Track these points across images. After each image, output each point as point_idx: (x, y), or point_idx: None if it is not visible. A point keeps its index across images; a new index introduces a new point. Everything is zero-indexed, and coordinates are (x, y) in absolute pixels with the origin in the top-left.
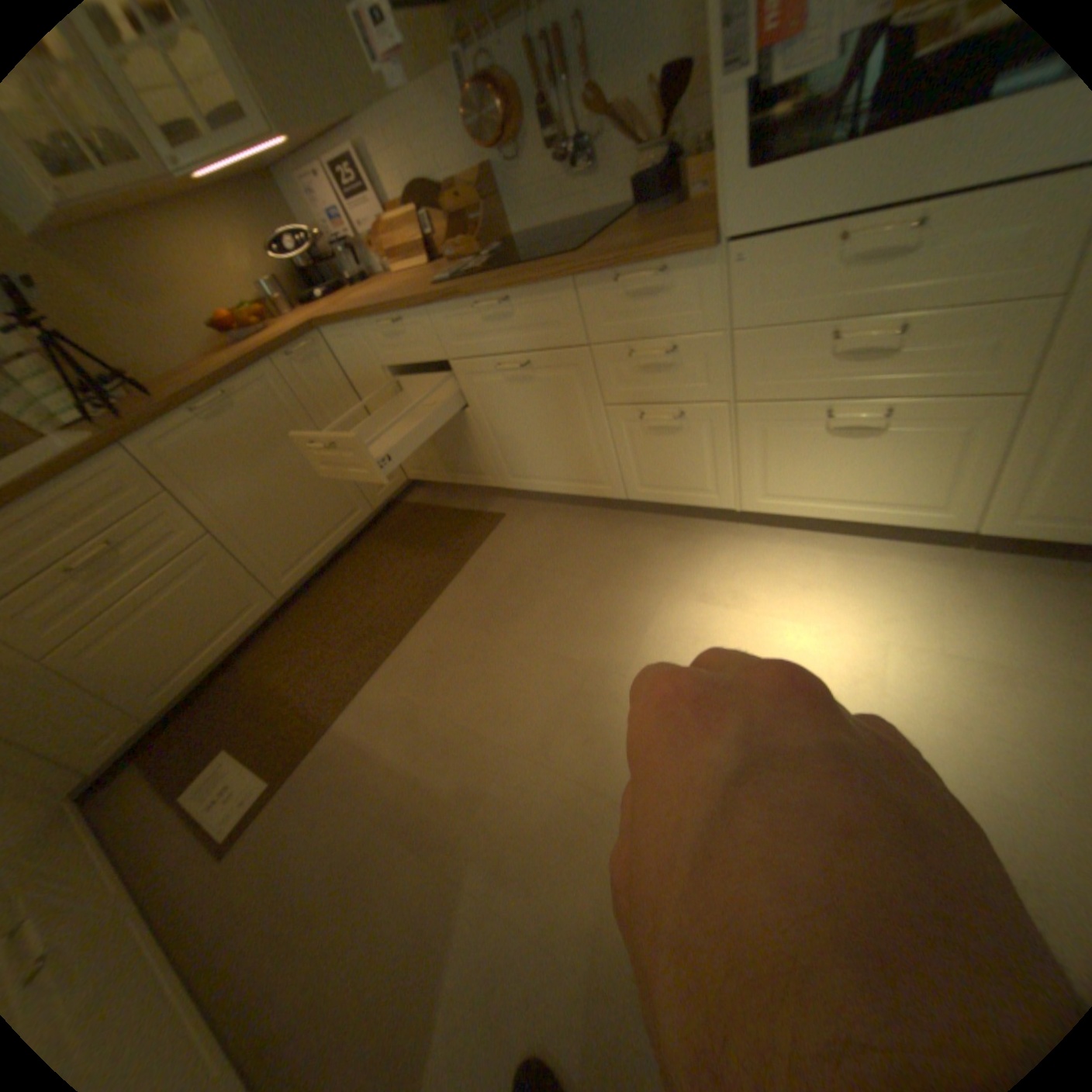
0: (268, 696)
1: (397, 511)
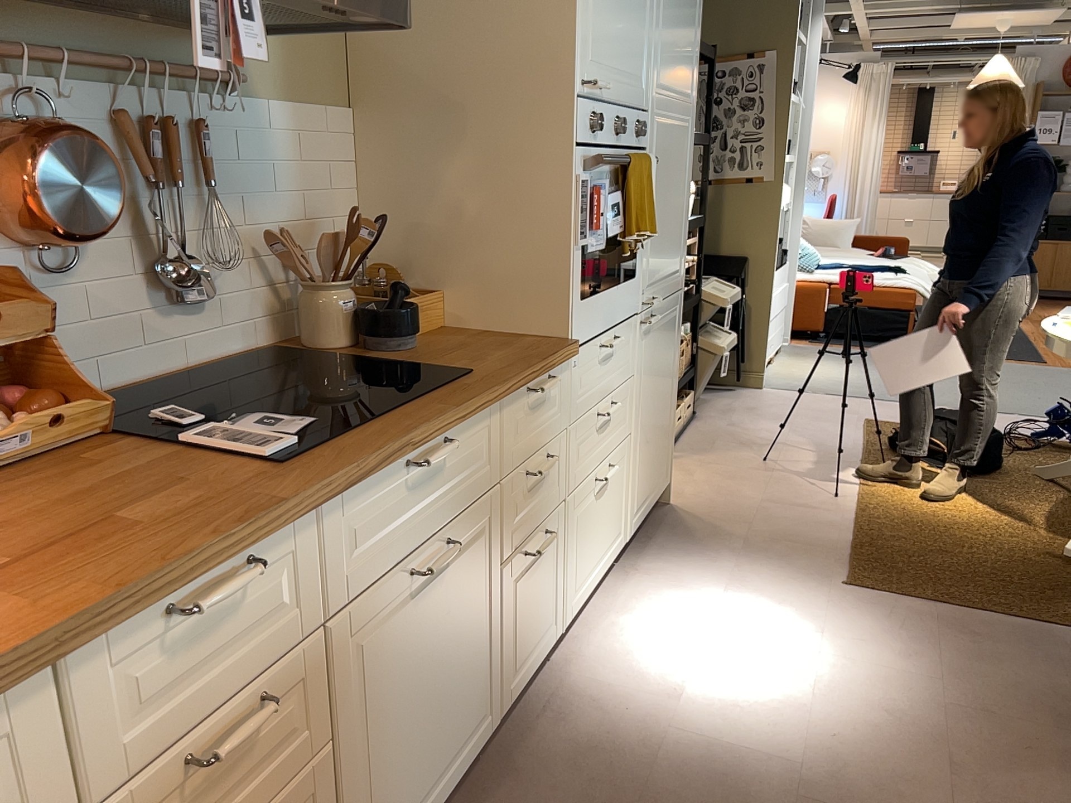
0: None
1: None
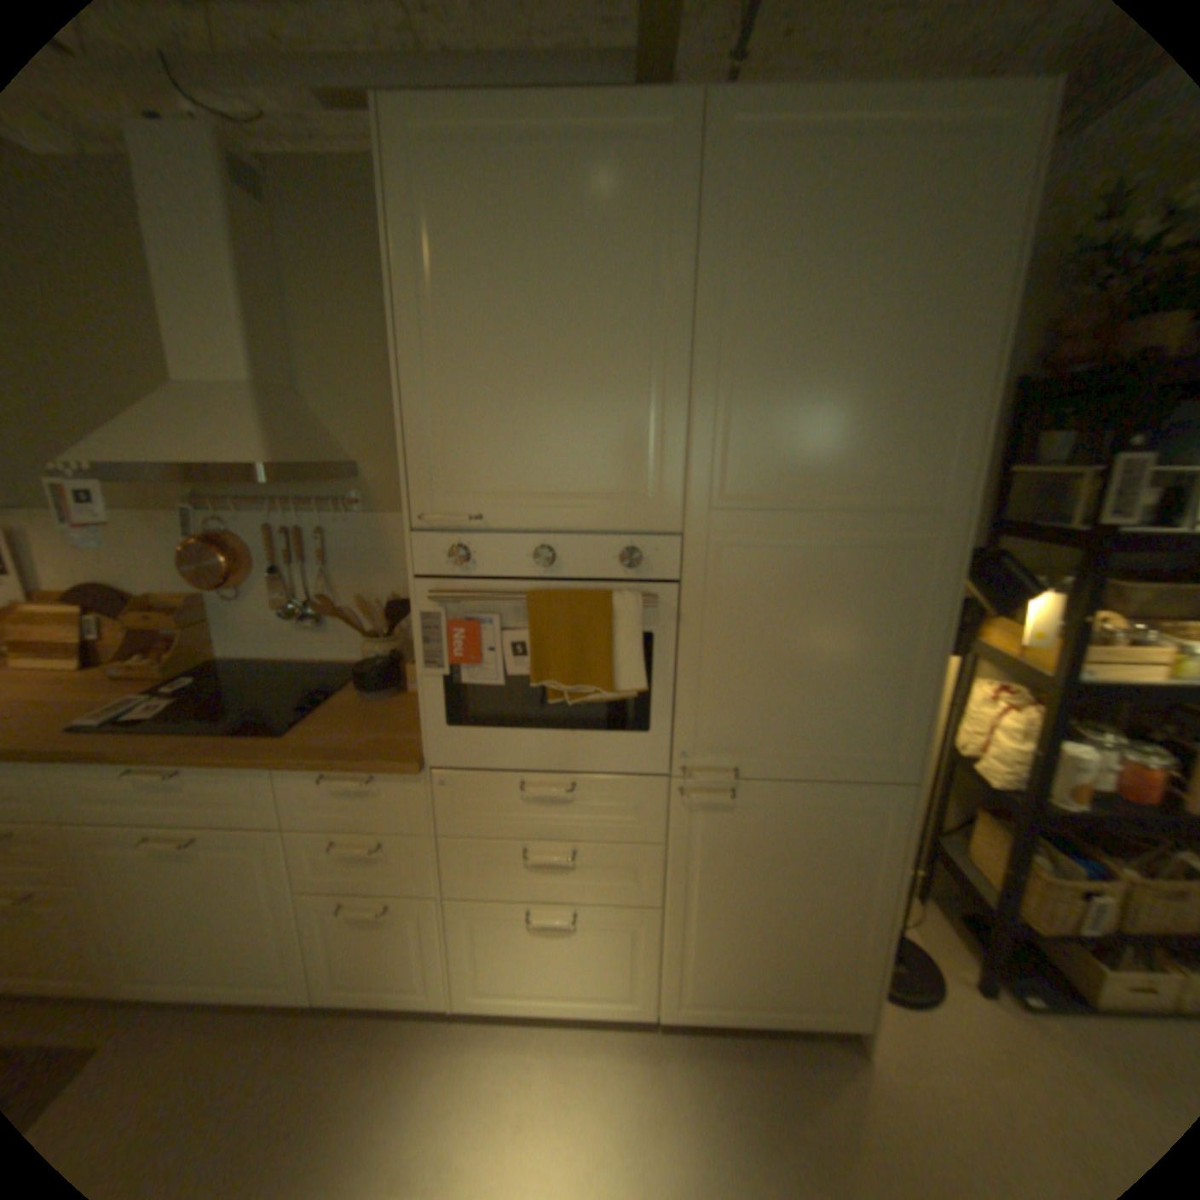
0: None
1: None
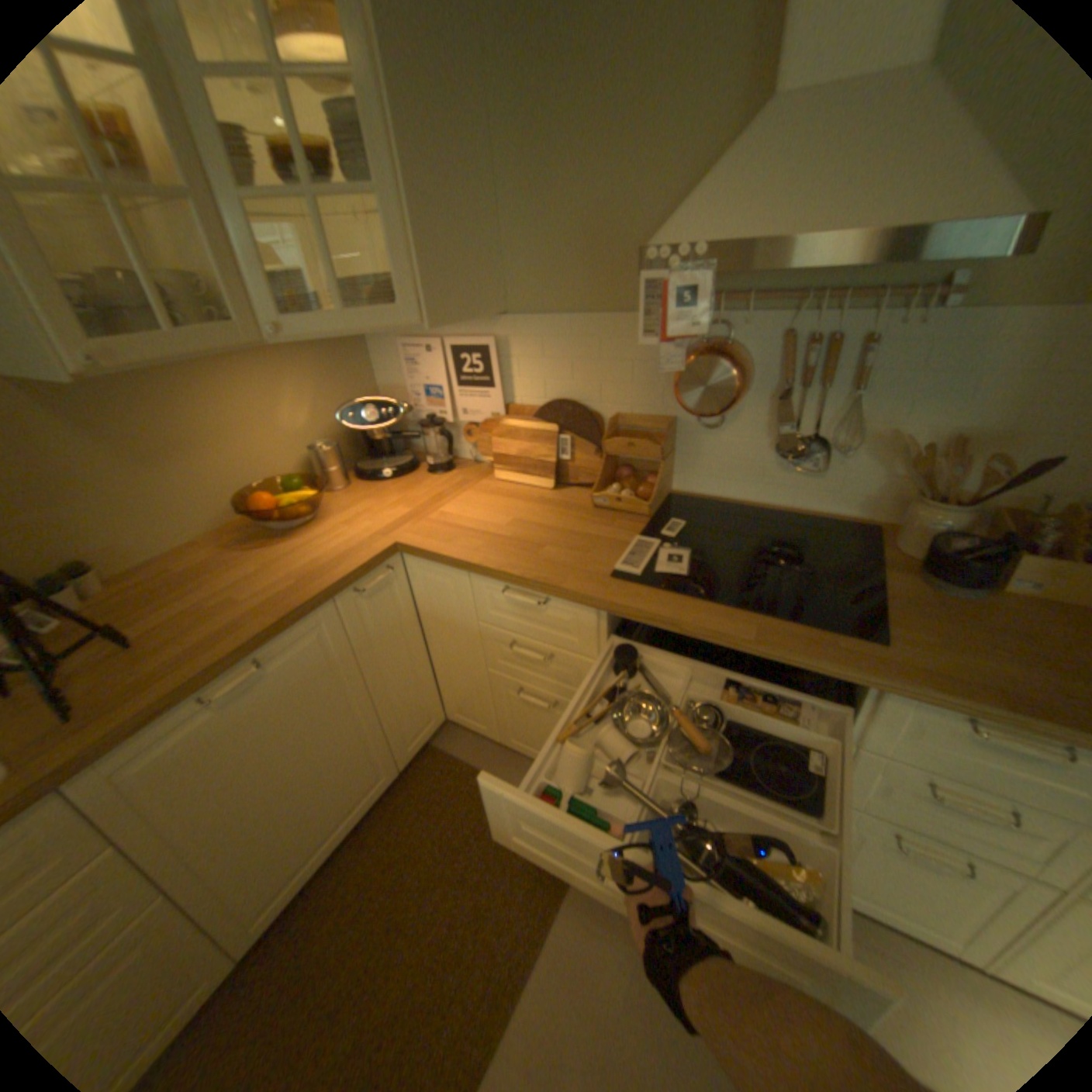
0: None
1: (426, 767)
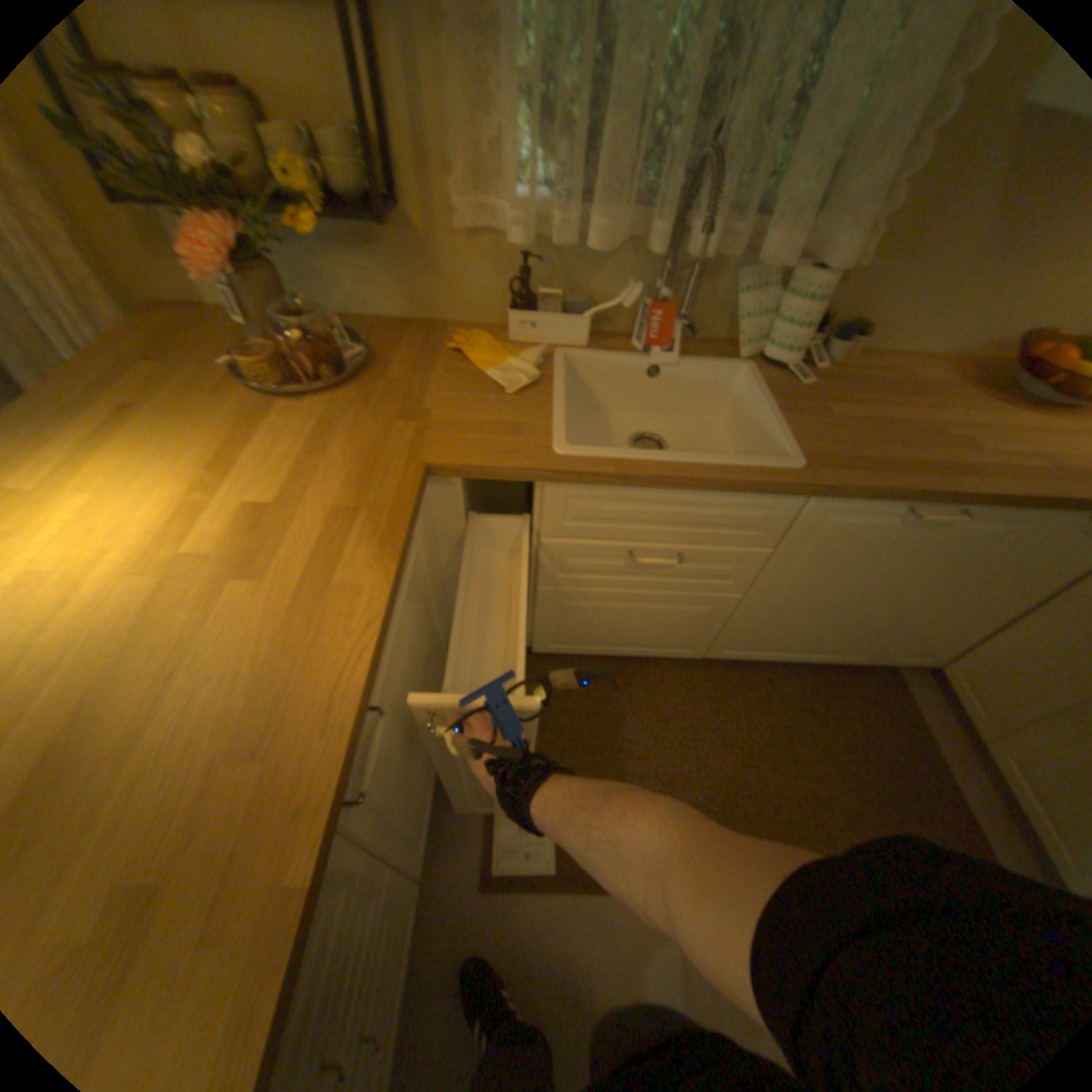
0: (618, 756)
1: (884, 682)
